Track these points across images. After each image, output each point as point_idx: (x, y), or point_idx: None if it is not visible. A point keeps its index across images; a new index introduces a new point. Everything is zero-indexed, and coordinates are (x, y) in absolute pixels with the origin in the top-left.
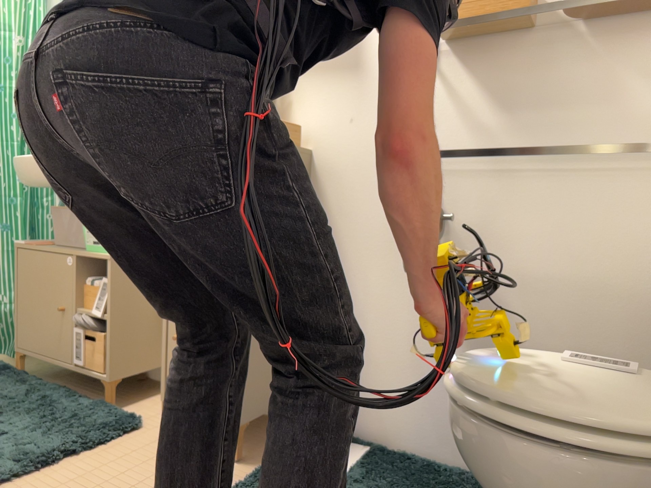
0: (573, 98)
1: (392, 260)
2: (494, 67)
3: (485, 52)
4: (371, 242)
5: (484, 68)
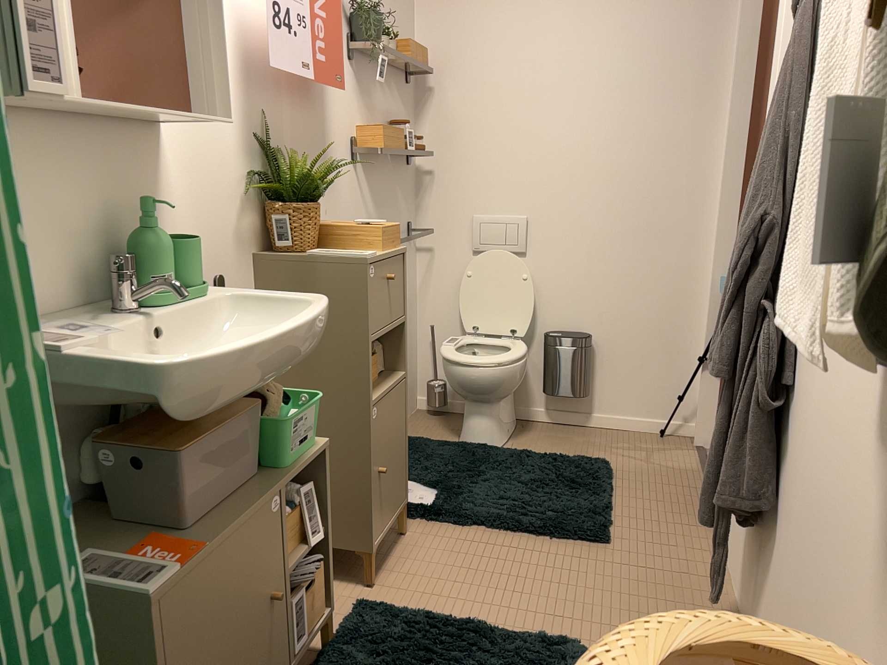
0: (391, 200)
1: None
2: (374, 176)
3: (371, 164)
4: None
5: (371, 176)
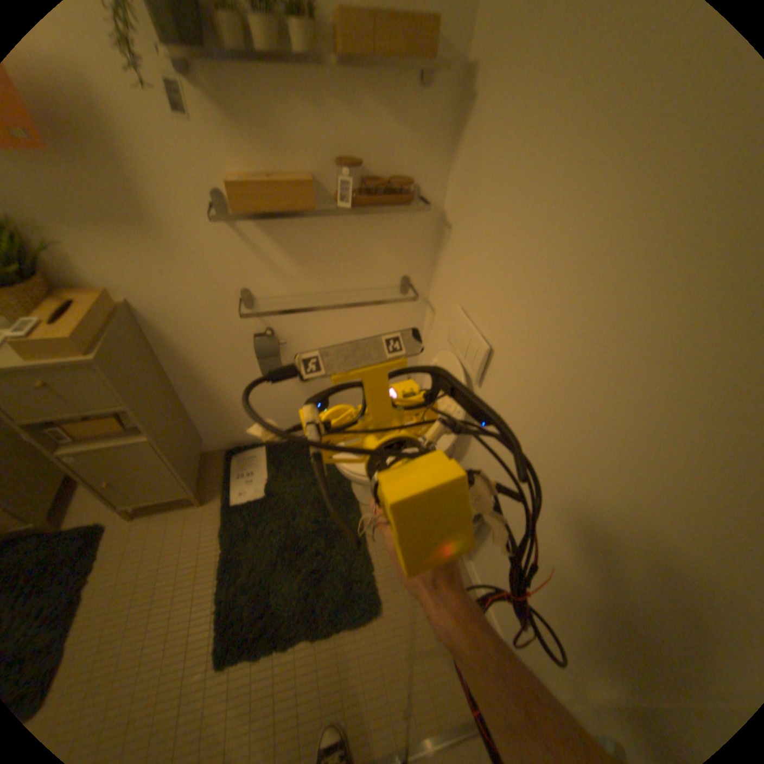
0: (348, 254)
1: (244, 362)
2: (289, 228)
3: (279, 214)
4: (222, 355)
5: (281, 228)
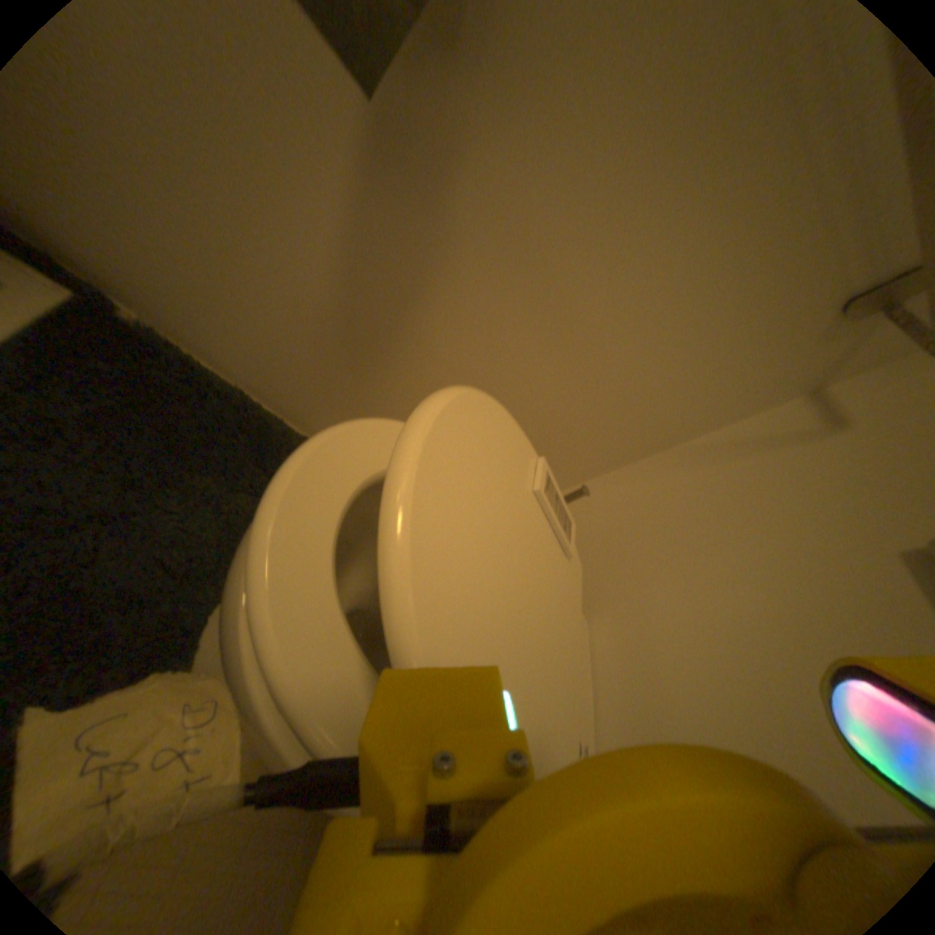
0: None
1: None
2: None
3: None
4: None
5: None
